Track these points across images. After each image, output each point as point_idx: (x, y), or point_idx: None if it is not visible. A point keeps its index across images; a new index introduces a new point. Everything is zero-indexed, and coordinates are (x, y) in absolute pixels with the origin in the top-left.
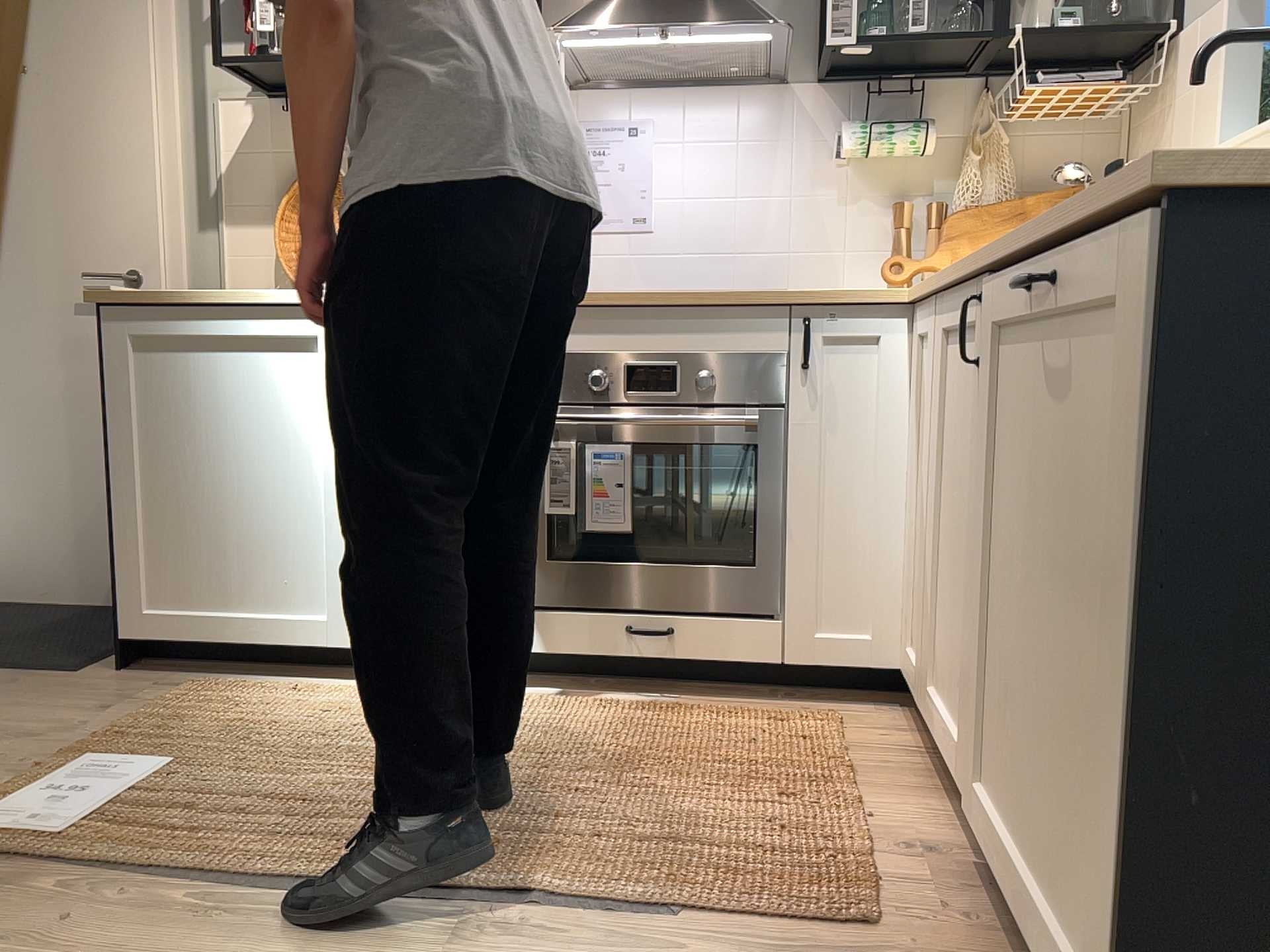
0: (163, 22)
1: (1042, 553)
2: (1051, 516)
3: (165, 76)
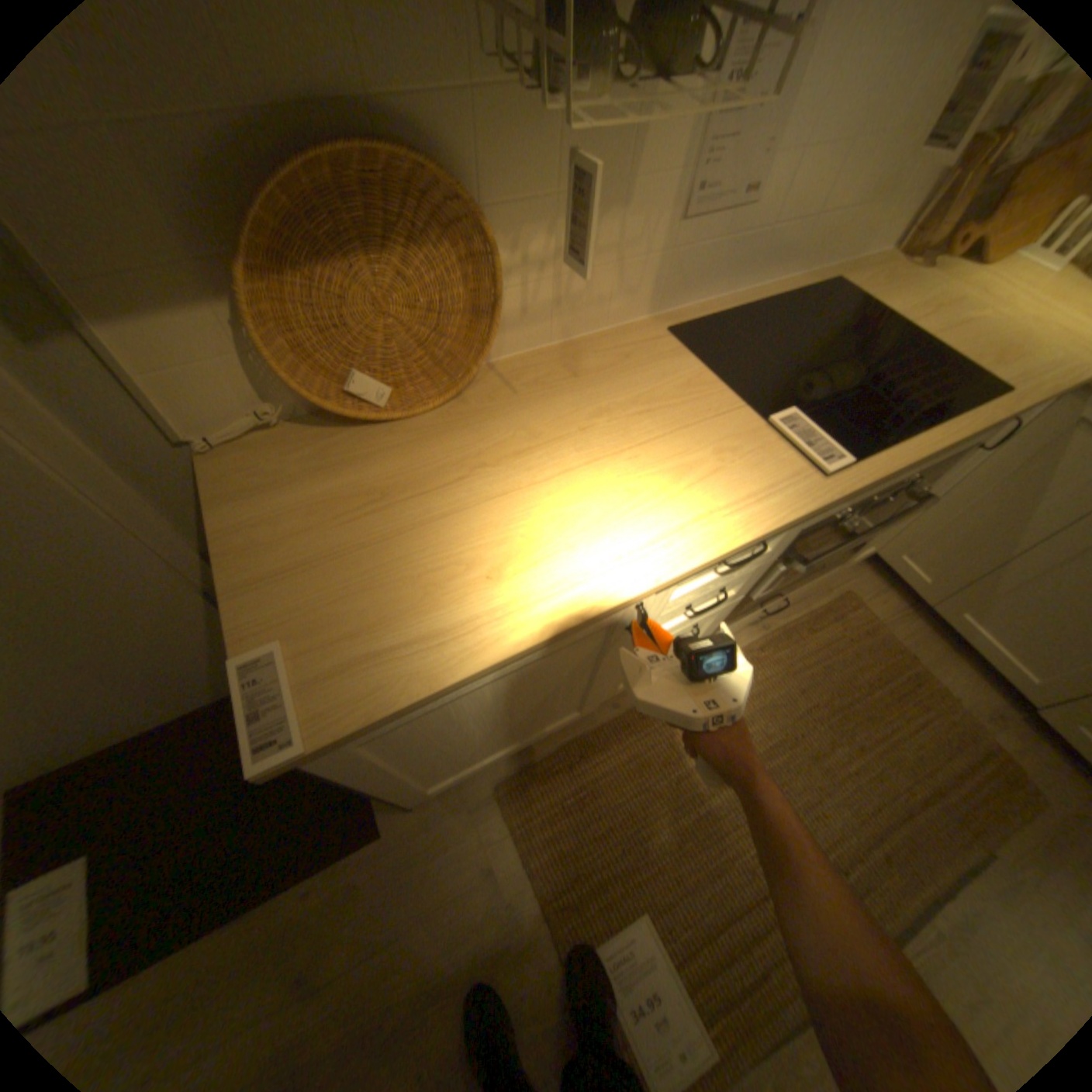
0: None
1: None
2: None
3: None
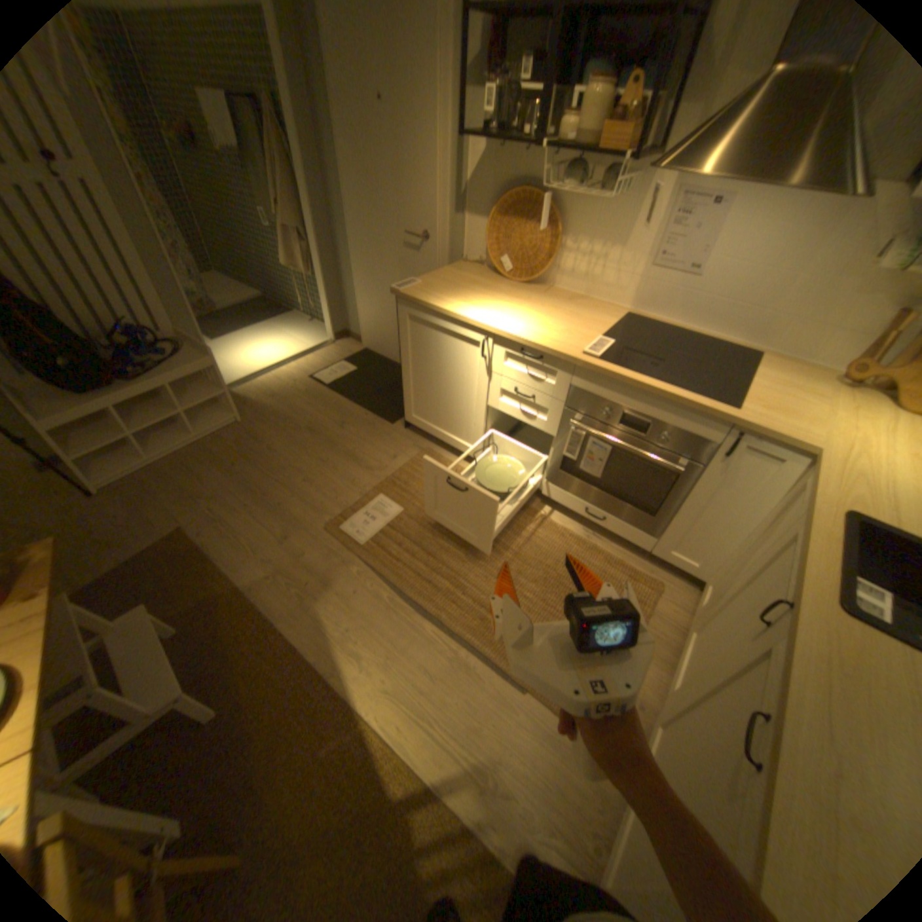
0: (445, 66)
1: (702, 755)
2: (709, 762)
3: (445, 109)
